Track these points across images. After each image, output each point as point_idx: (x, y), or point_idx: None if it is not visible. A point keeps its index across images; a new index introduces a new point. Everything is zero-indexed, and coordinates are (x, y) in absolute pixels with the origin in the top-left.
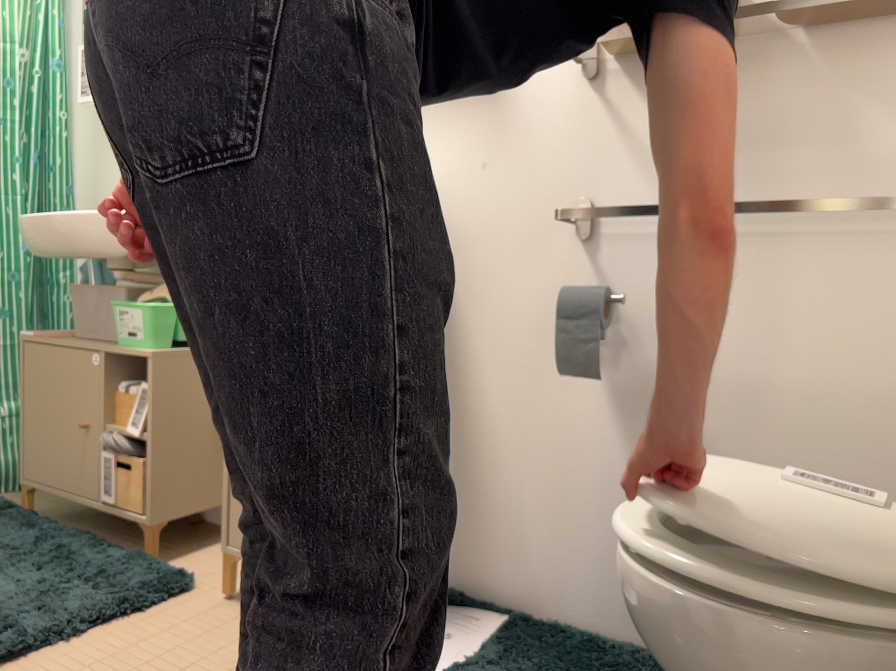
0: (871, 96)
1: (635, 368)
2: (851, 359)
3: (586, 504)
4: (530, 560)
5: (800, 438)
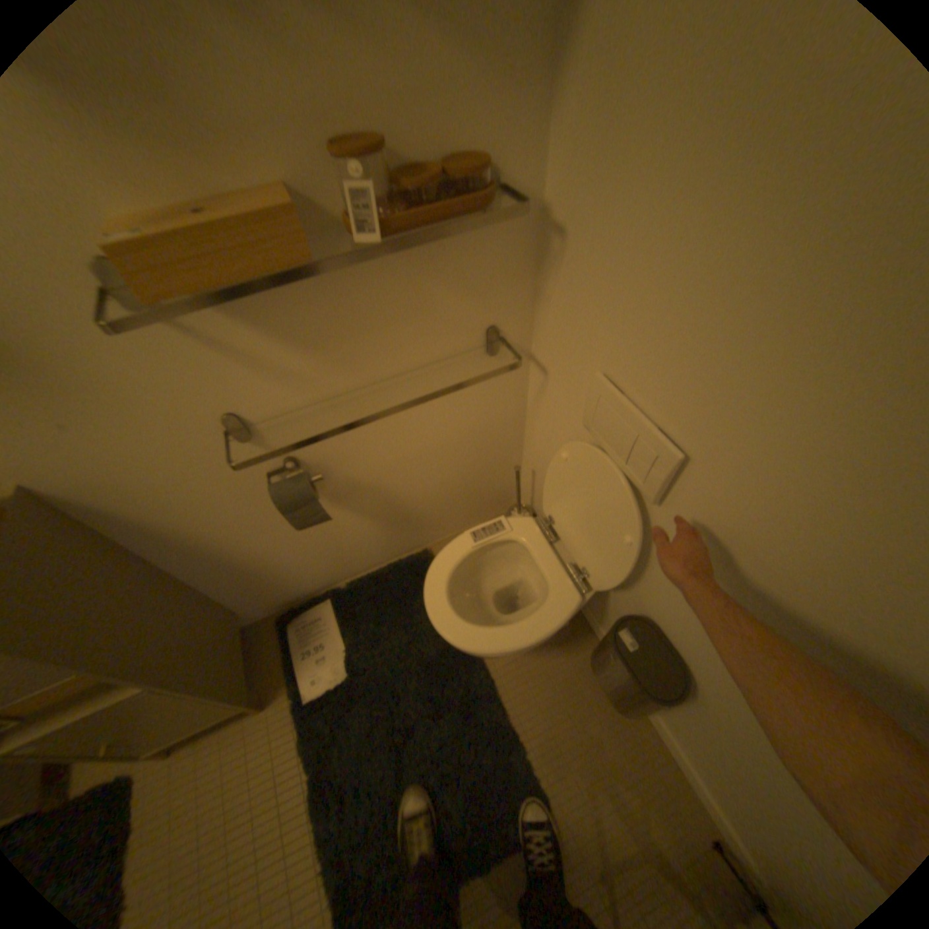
0: (433, 276)
1: (334, 482)
2: (452, 425)
3: (339, 541)
4: (319, 573)
5: (437, 464)
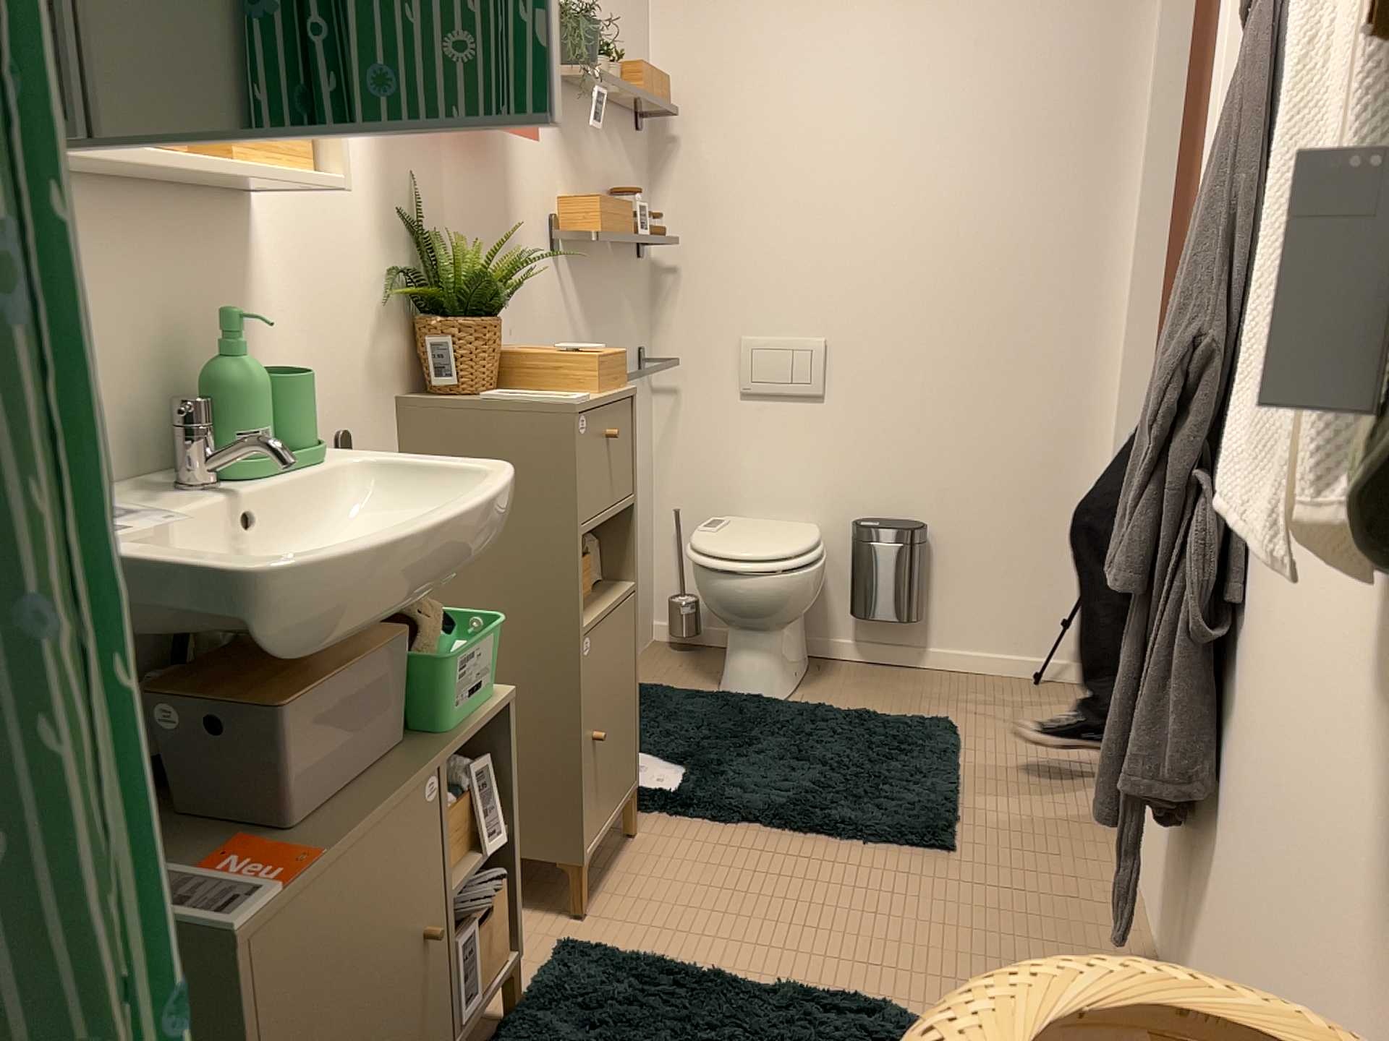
0: (627, 301)
1: None
2: None
3: None
4: None
5: None
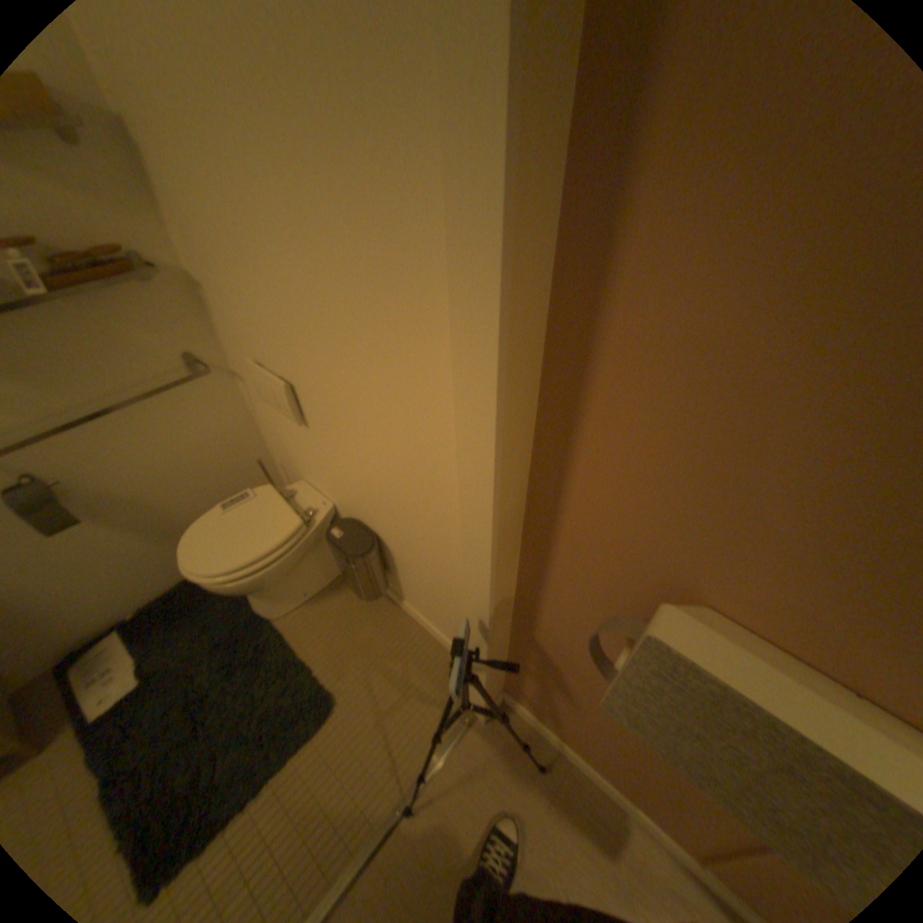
0: (116, 322)
1: (81, 500)
2: (186, 436)
3: (107, 565)
4: (96, 608)
5: (187, 474)
